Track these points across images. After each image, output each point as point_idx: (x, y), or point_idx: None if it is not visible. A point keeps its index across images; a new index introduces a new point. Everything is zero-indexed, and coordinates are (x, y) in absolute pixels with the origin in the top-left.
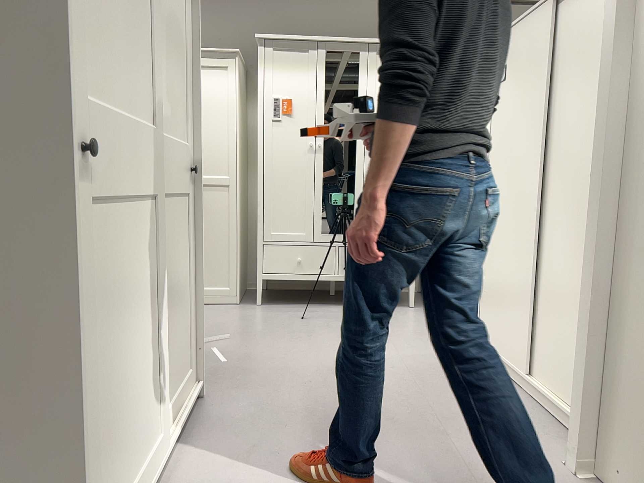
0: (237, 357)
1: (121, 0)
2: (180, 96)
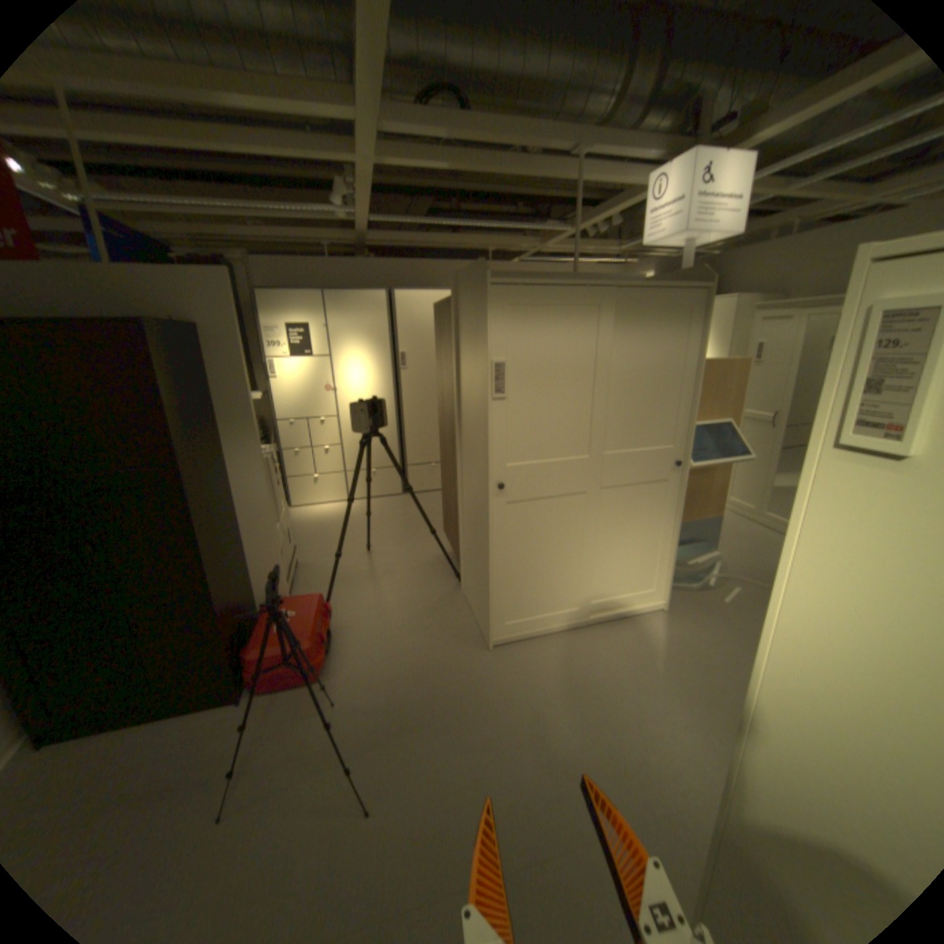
0: (744, 605)
1: (558, 406)
2: (668, 416)
